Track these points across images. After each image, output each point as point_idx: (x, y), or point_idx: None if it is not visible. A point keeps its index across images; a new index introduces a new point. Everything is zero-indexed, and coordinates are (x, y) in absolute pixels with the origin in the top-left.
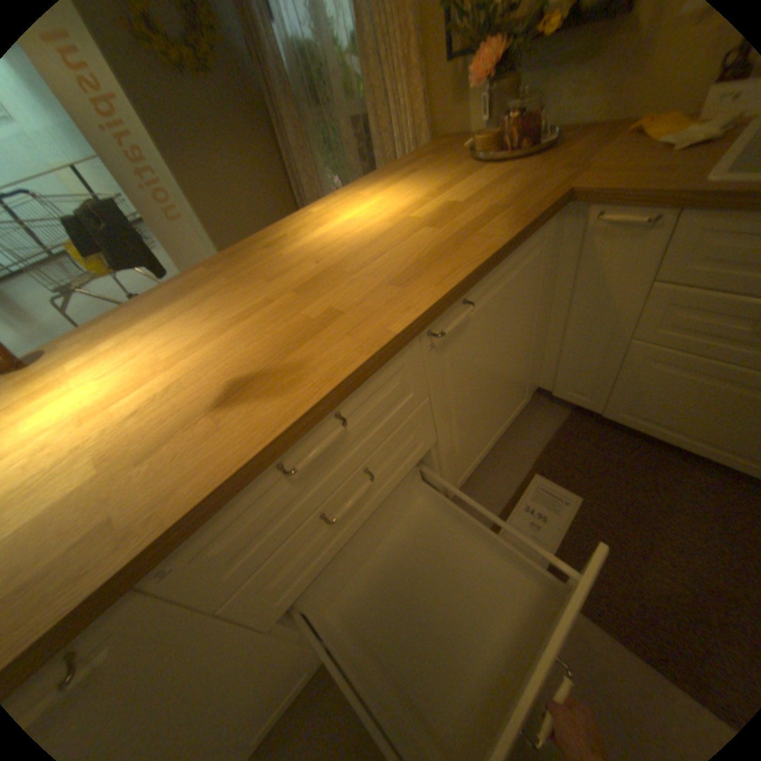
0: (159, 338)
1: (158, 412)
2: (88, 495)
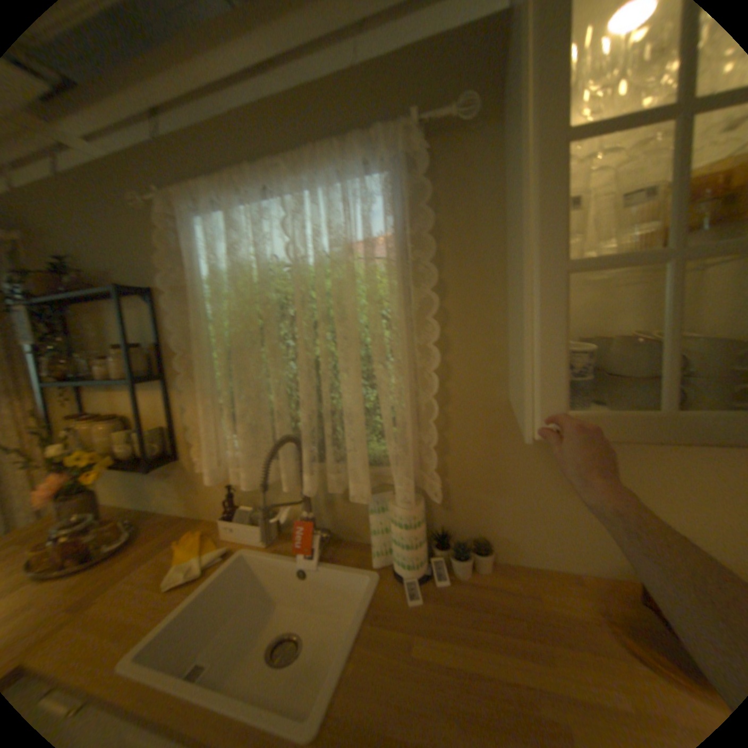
0: None
1: None
2: None
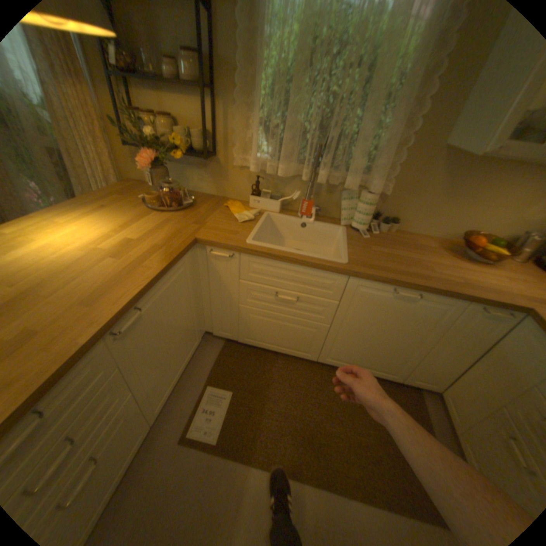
0: None
1: None
2: None
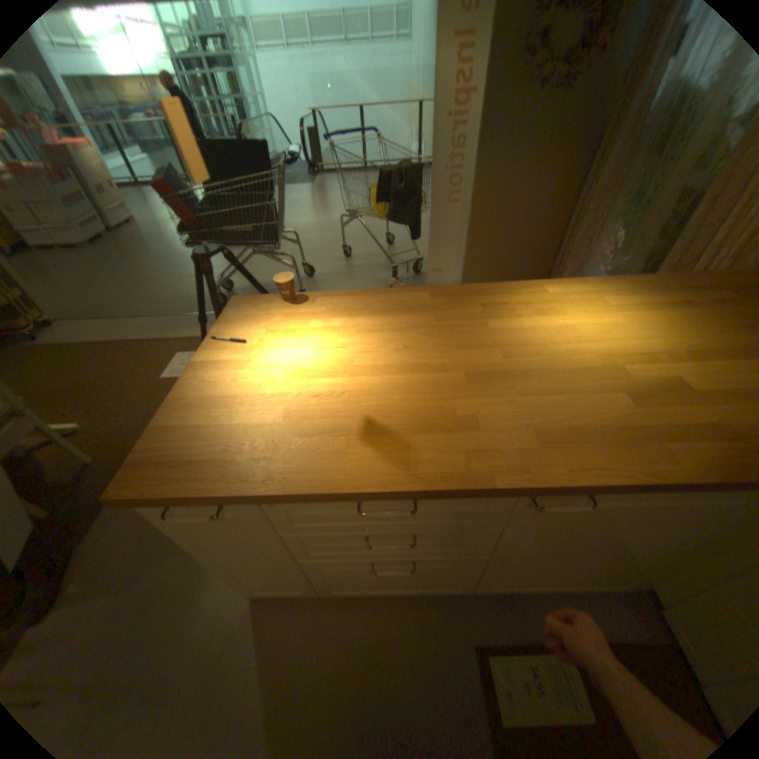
0: (363, 344)
1: (327, 408)
2: (270, 435)
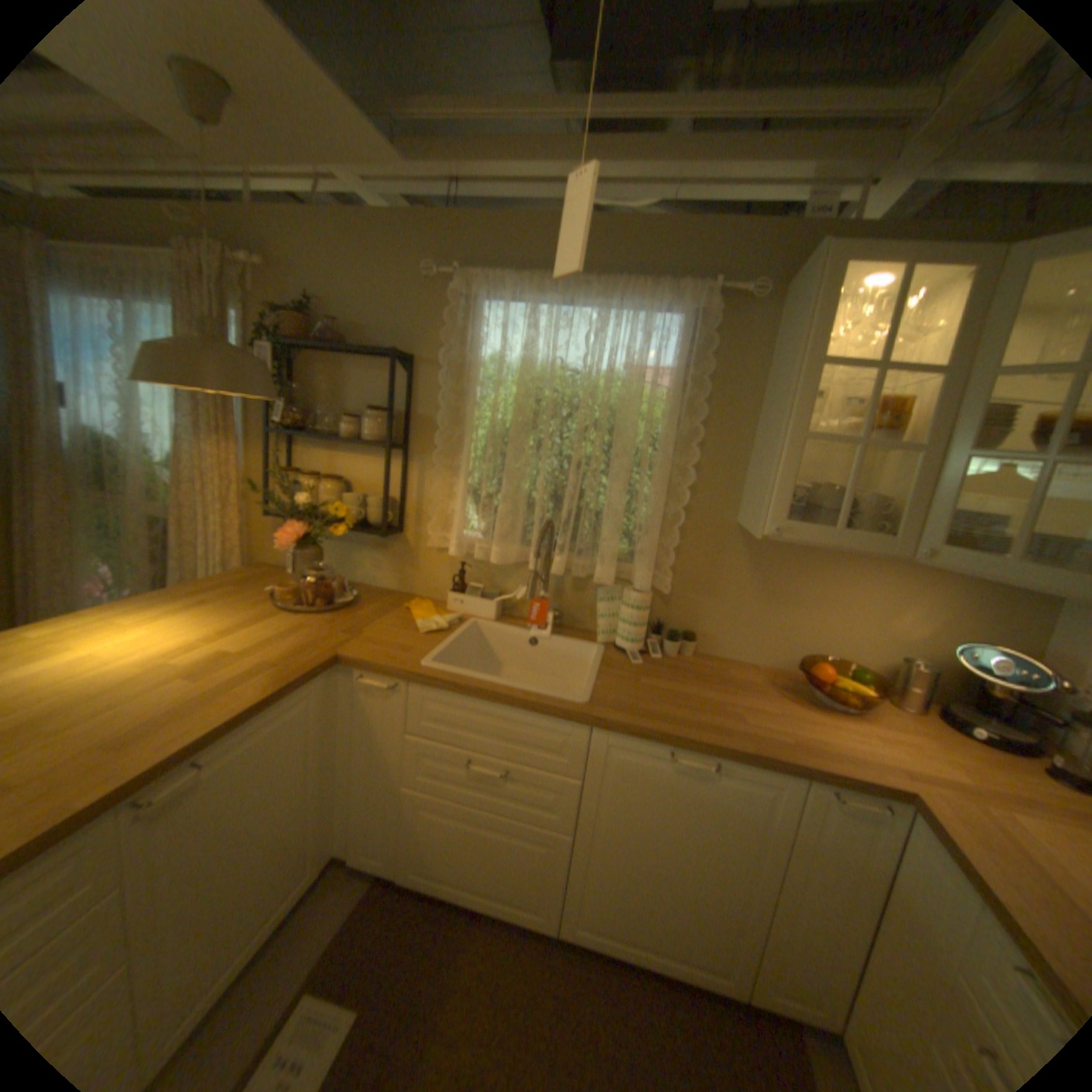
0: None
1: None
2: None
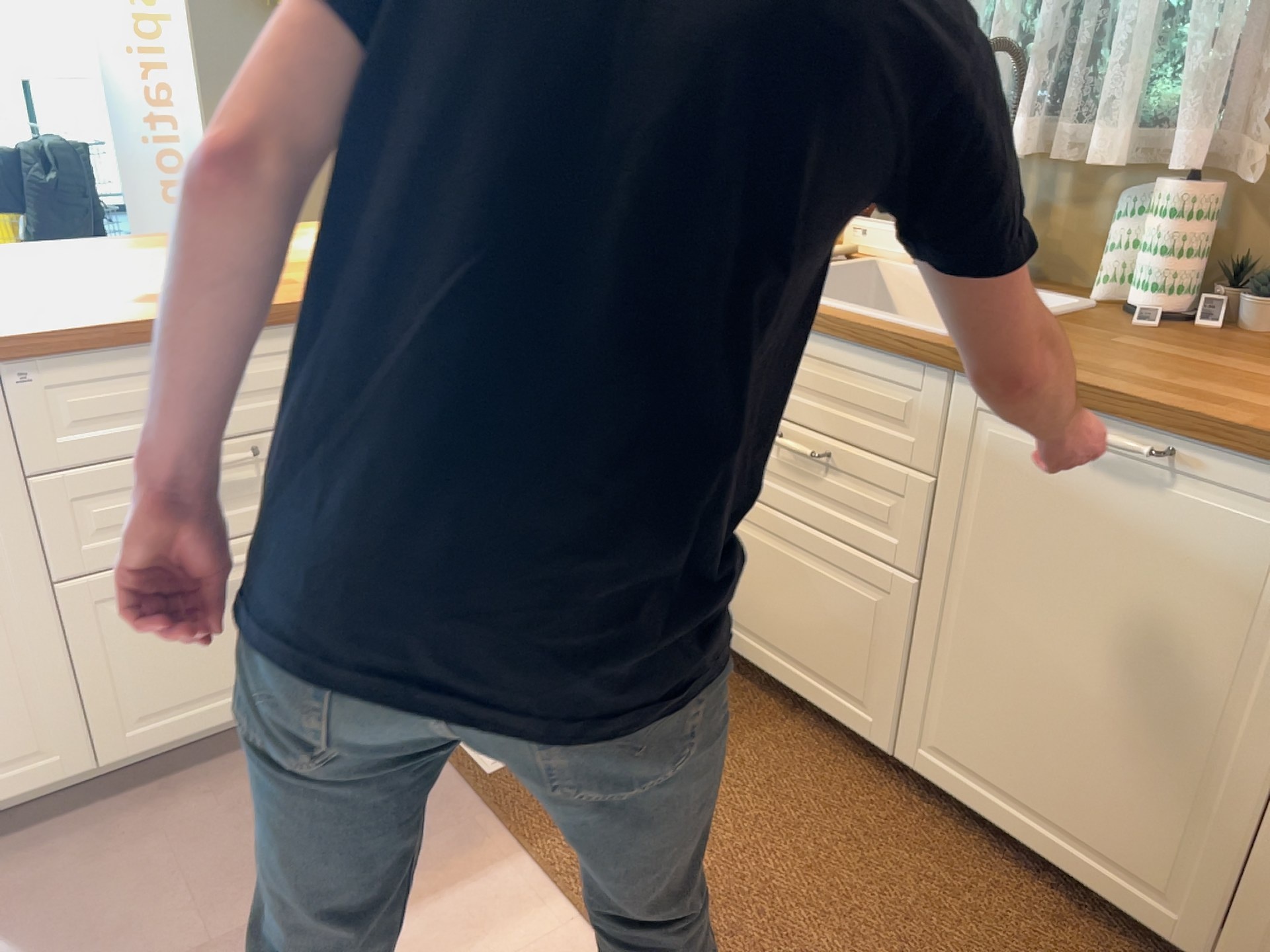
0: (97, 267)
1: (73, 298)
2: None
